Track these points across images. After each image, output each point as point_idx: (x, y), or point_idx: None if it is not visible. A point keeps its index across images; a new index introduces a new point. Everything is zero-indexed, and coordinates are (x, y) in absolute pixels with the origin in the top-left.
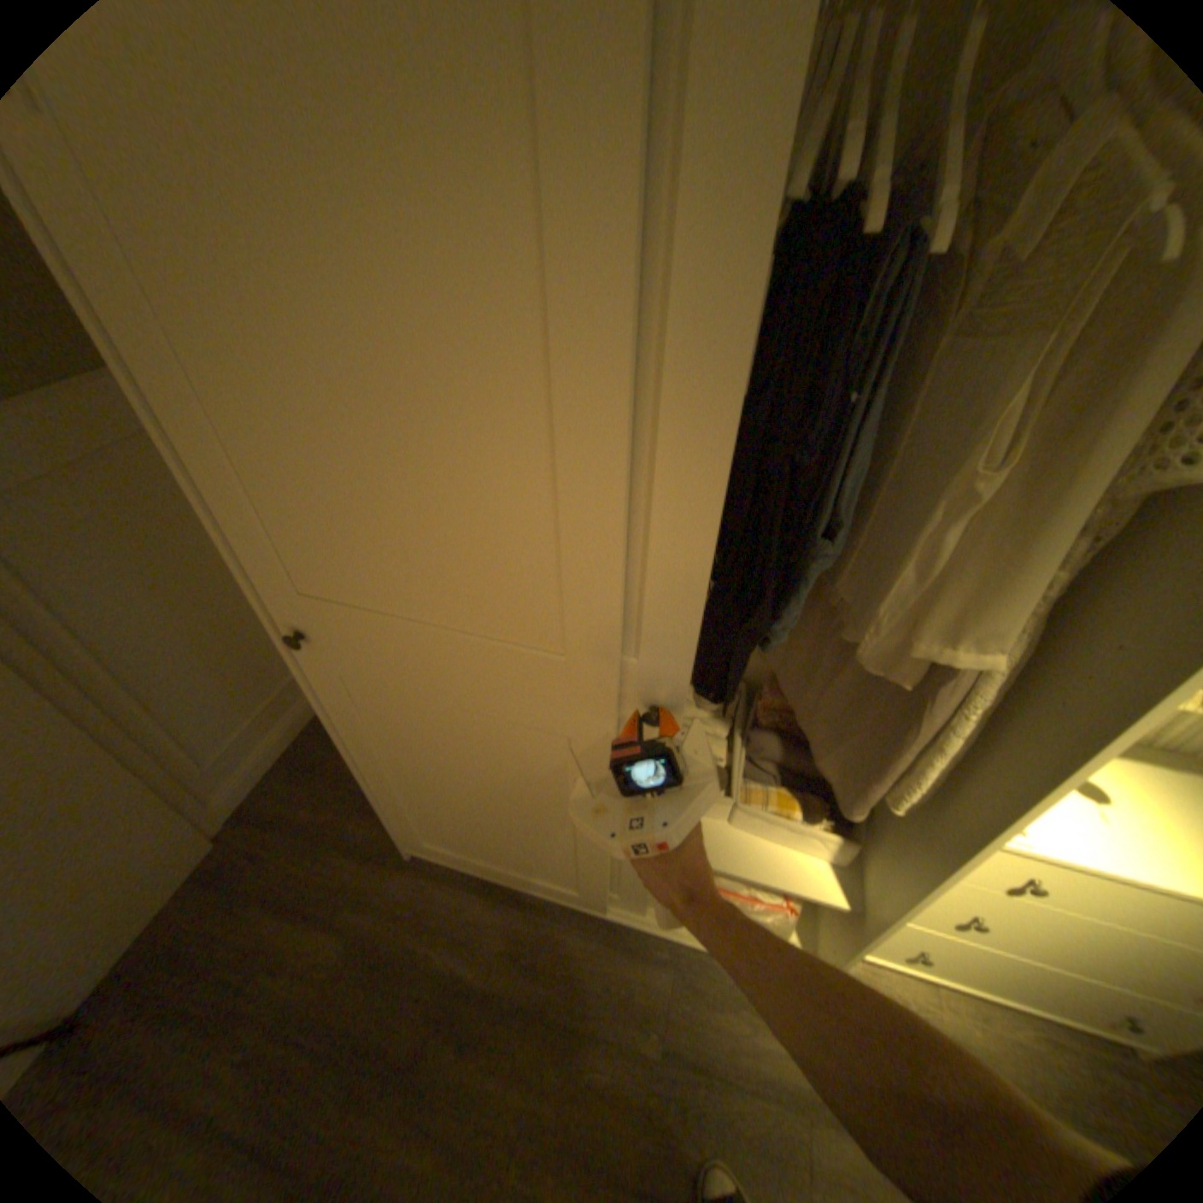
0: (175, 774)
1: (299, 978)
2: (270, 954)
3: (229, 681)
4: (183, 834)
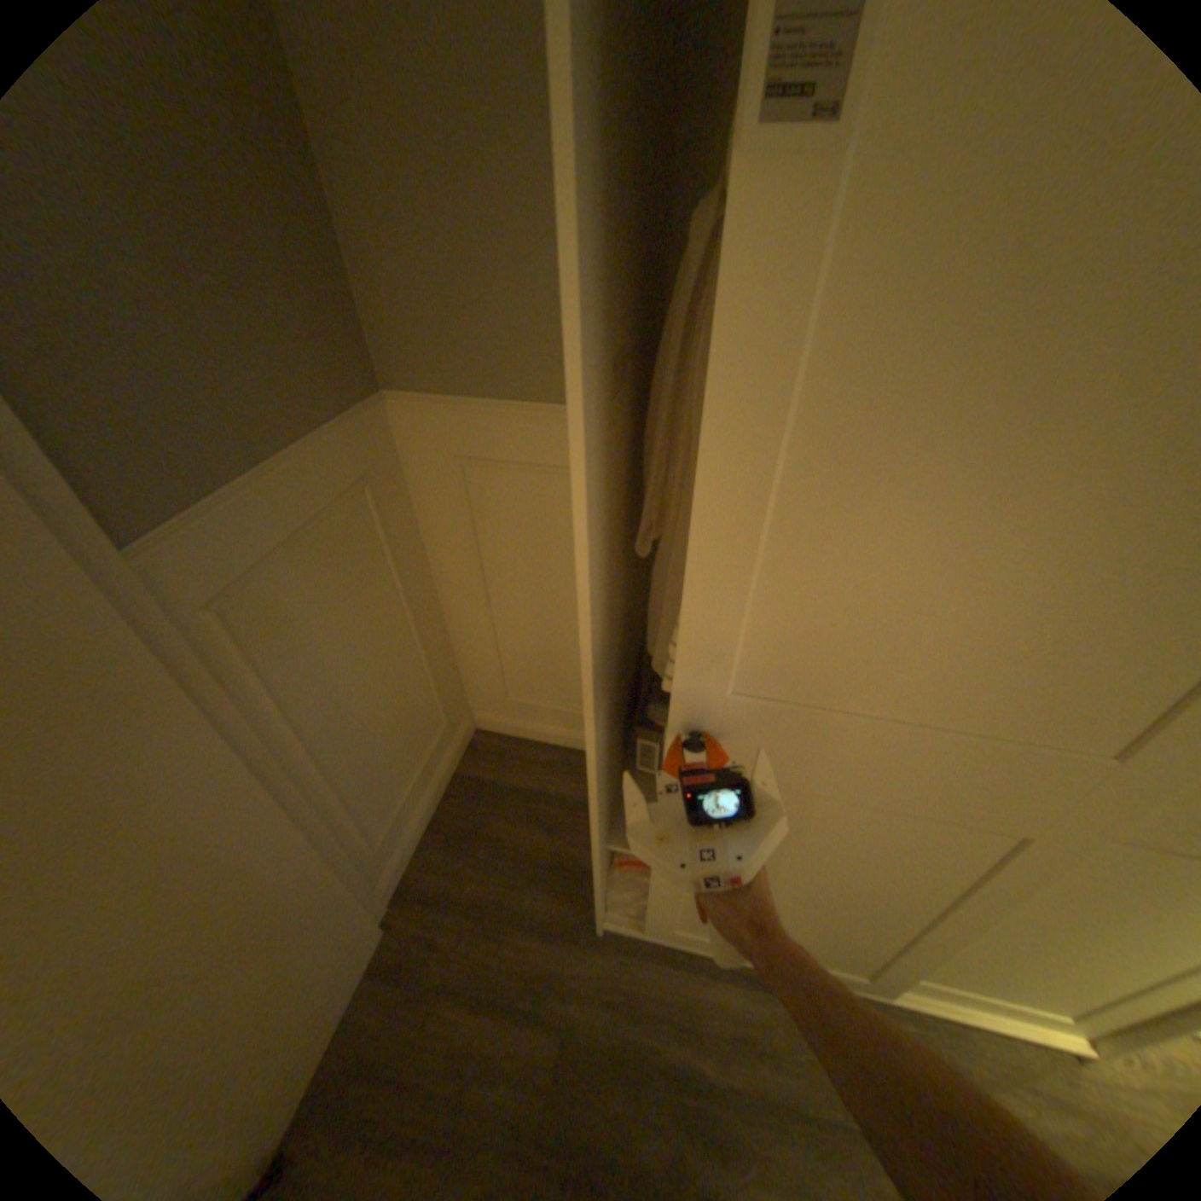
0: (354, 860)
1: (520, 1087)
2: (480, 1060)
3: (394, 751)
4: (362, 927)
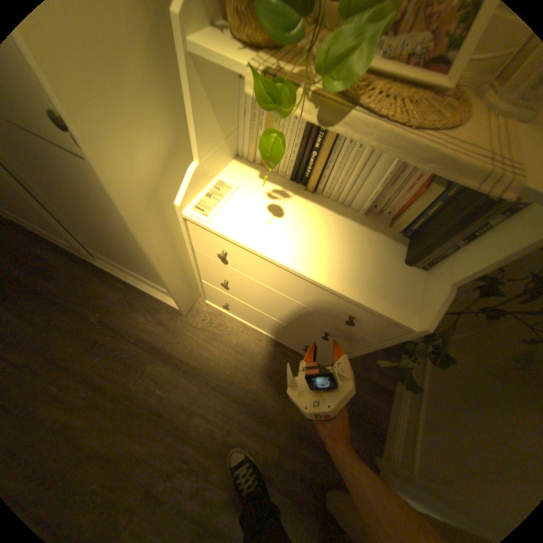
0: None
1: None
2: None
3: None
4: None
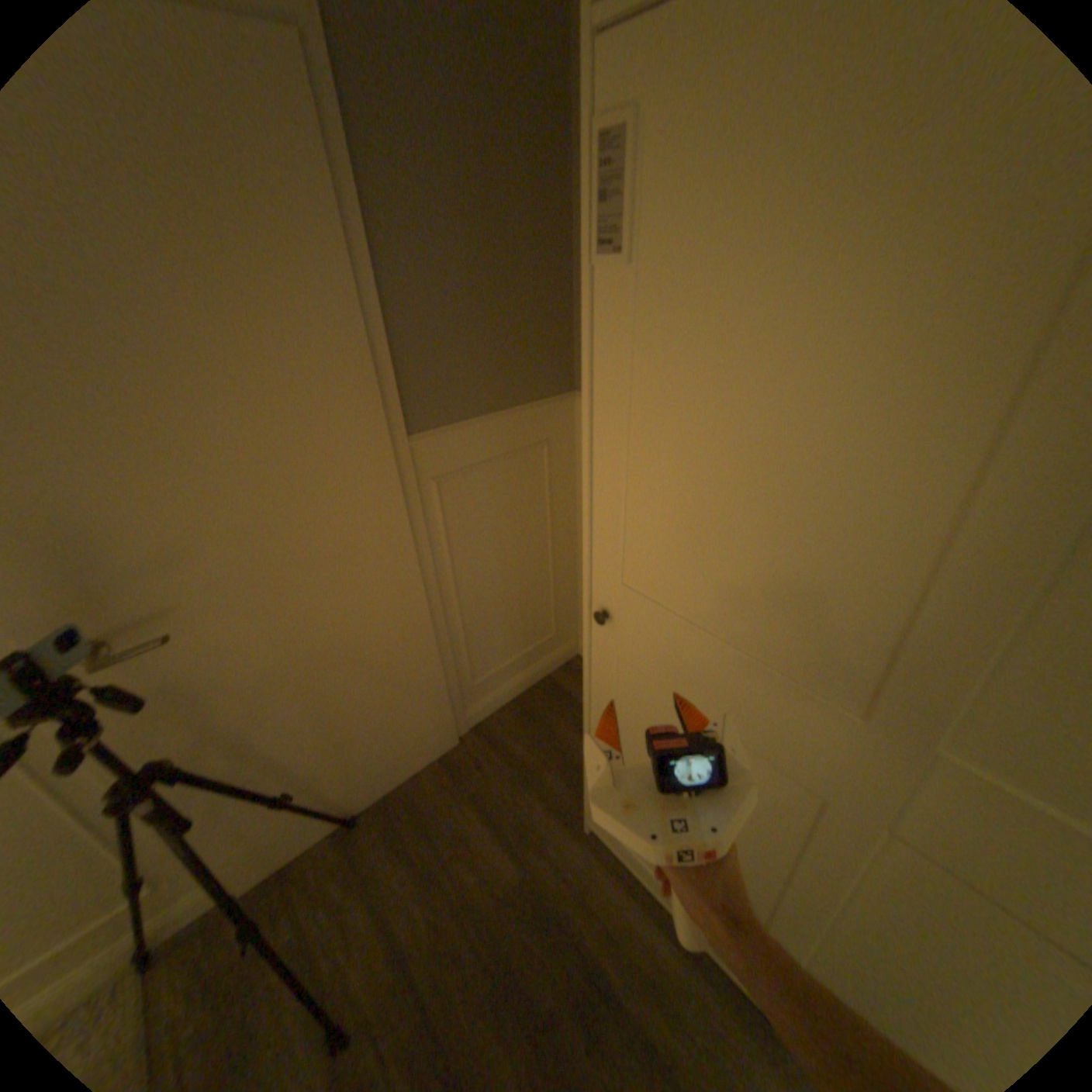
0: (460, 679)
1: (484, 884)
2: (471, 850)
3: (510, 627)
4: (448, 725)
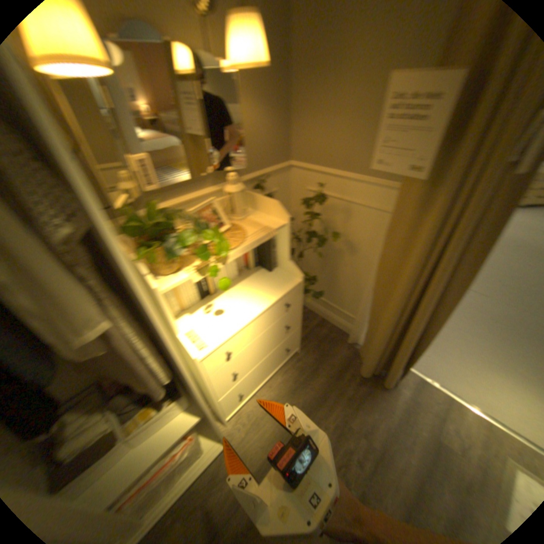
0: None
1: None
2: None
3: None
4: None
